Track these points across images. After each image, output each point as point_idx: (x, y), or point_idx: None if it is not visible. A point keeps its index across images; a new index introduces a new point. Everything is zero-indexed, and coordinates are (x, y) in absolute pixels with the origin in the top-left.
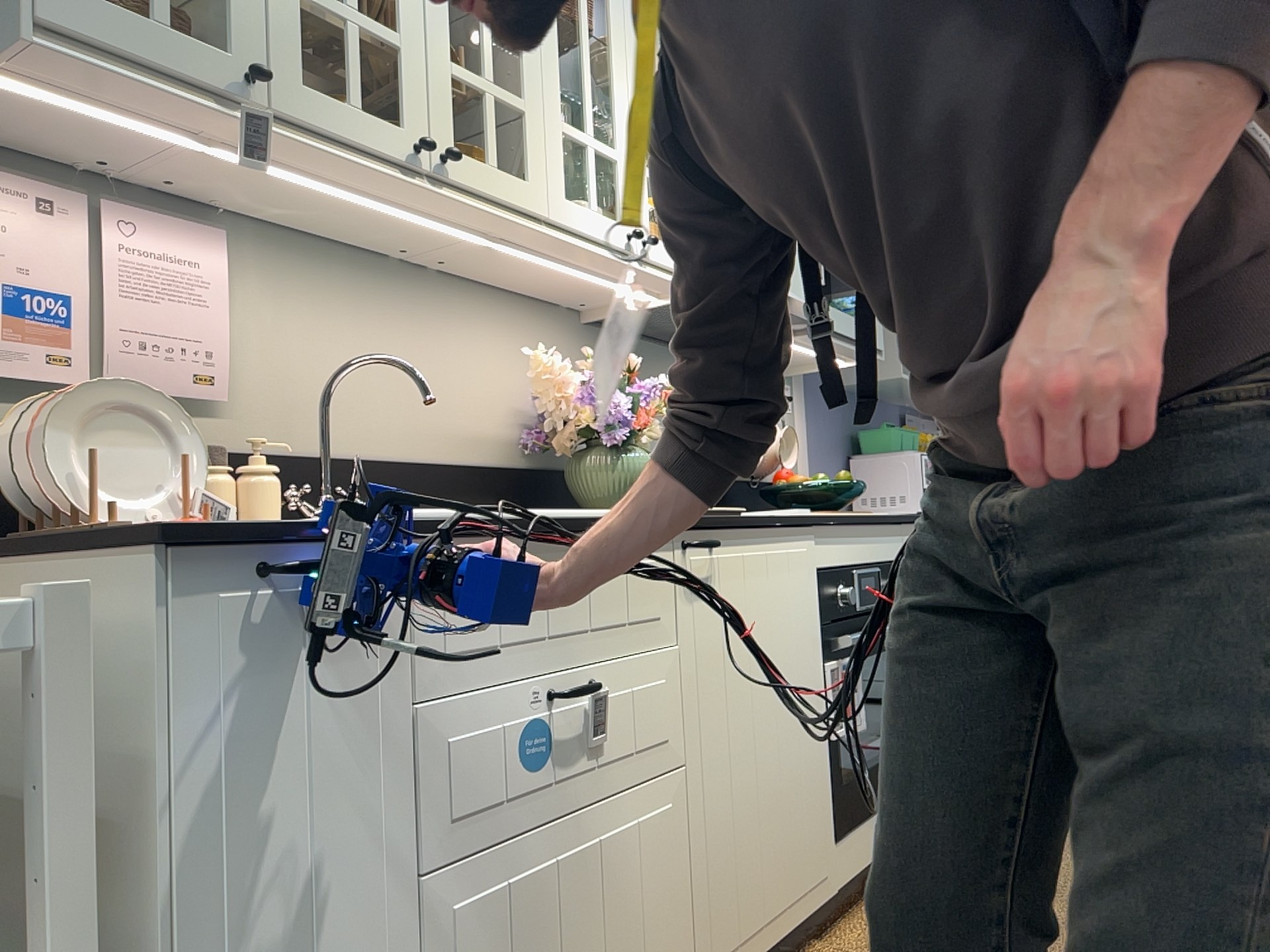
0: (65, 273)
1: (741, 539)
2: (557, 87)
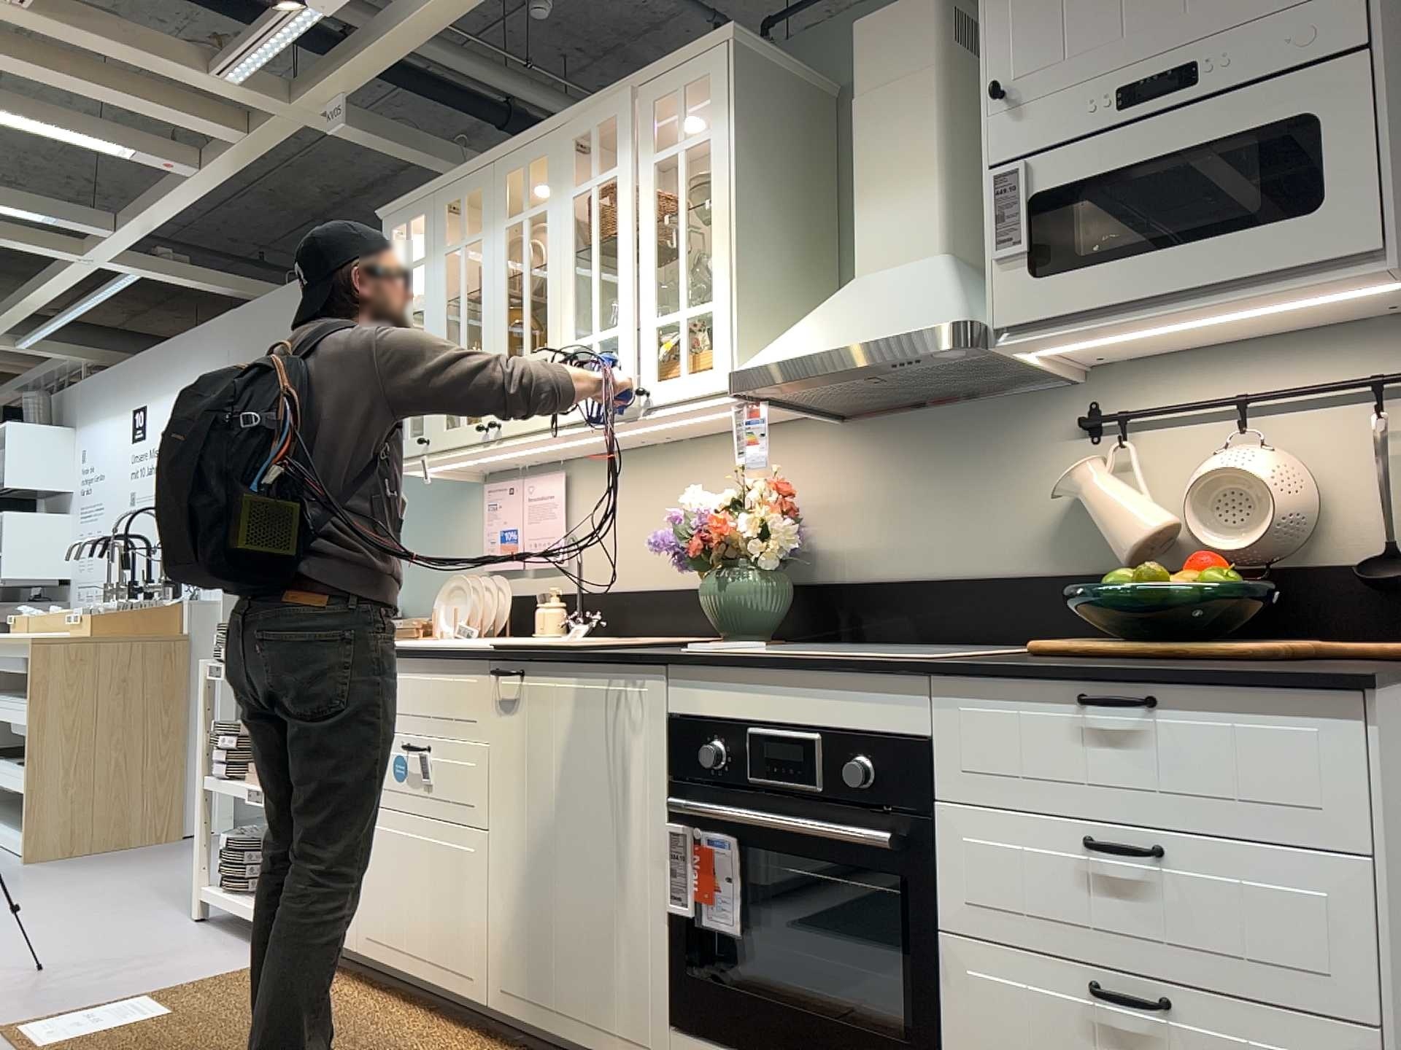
0: (514, 518)
1: (553, 672)
2: (570, 317)
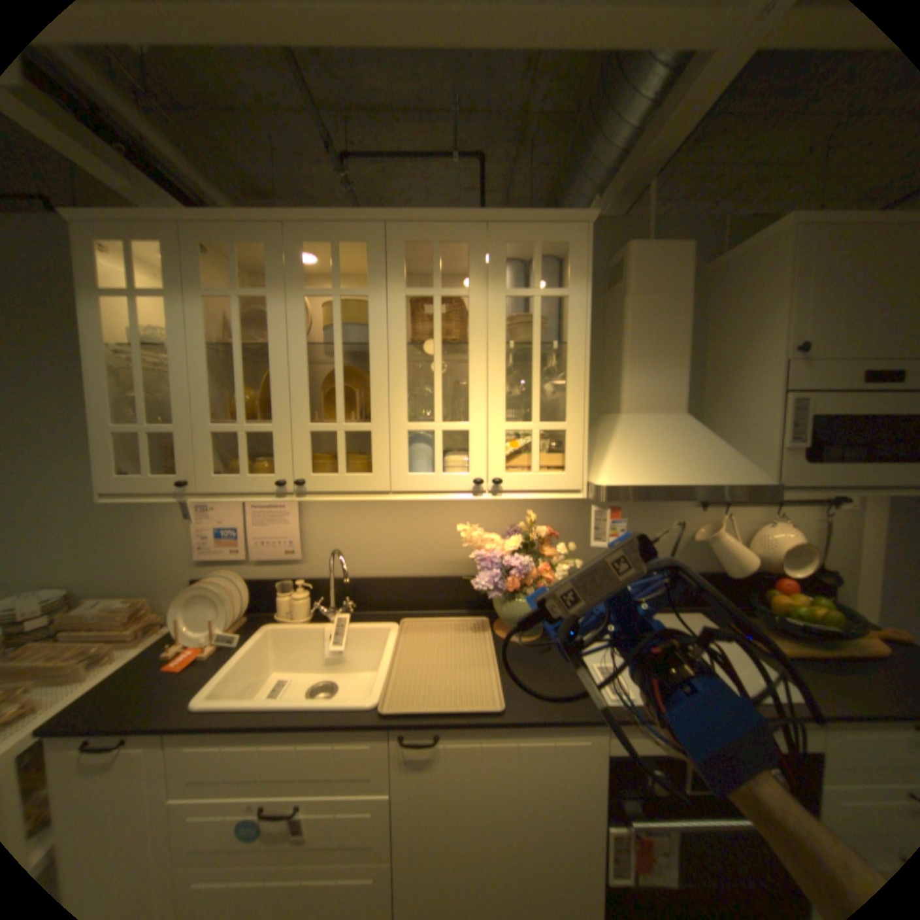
0: (235, 520)
1: (480, 736)
2: (403, 402)
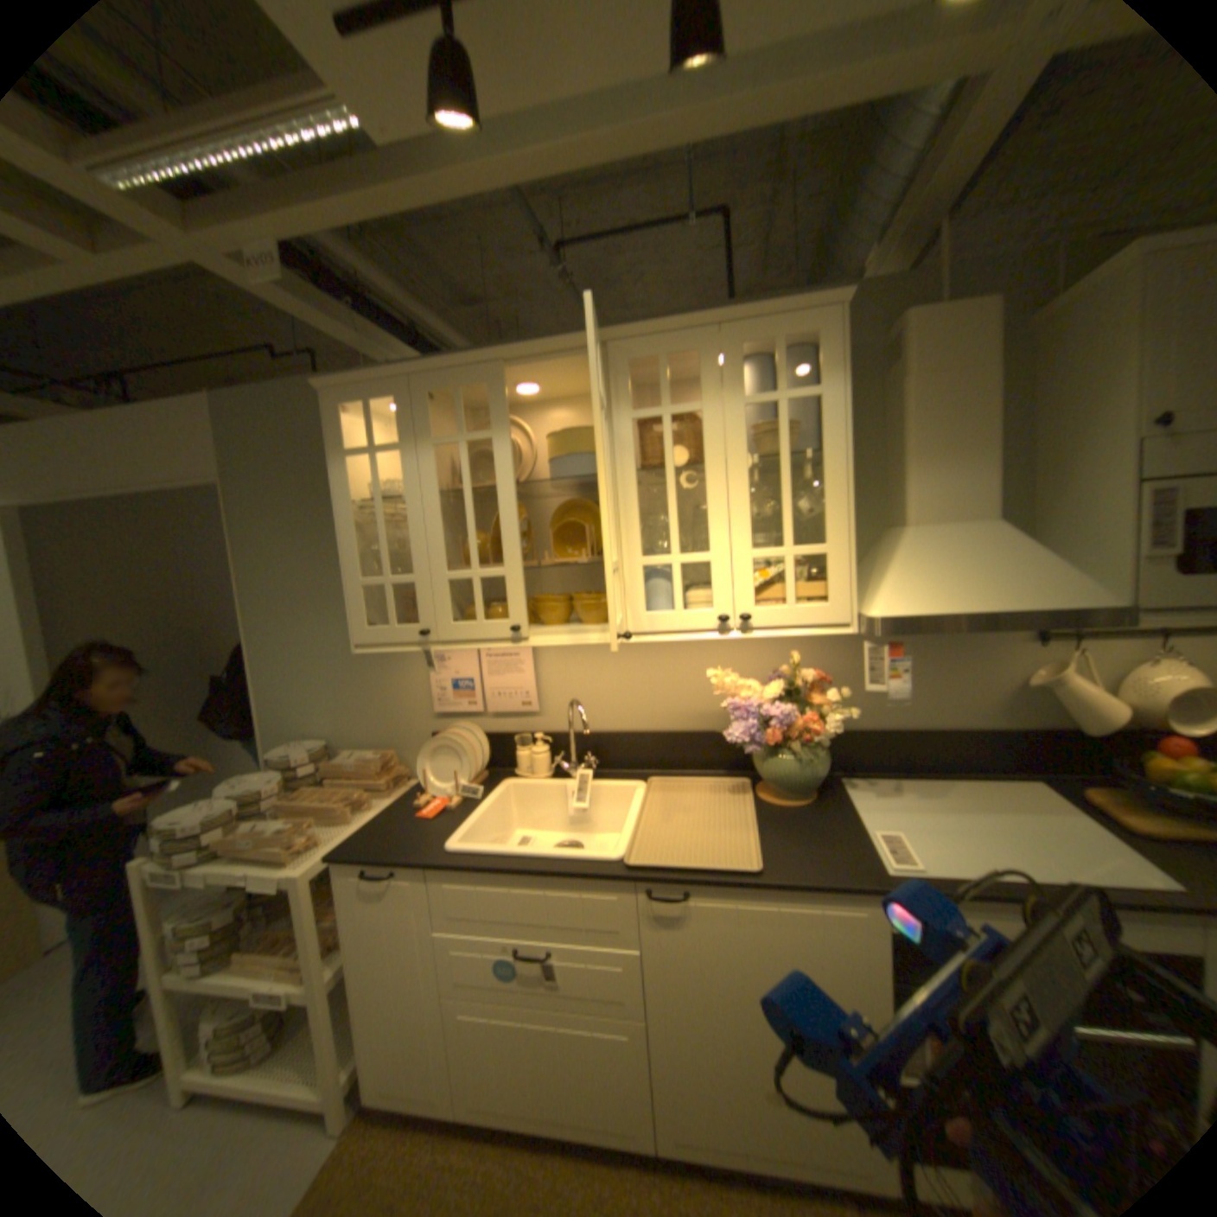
0: (471, 672)
1: (735, 898)
2: (635, 537)
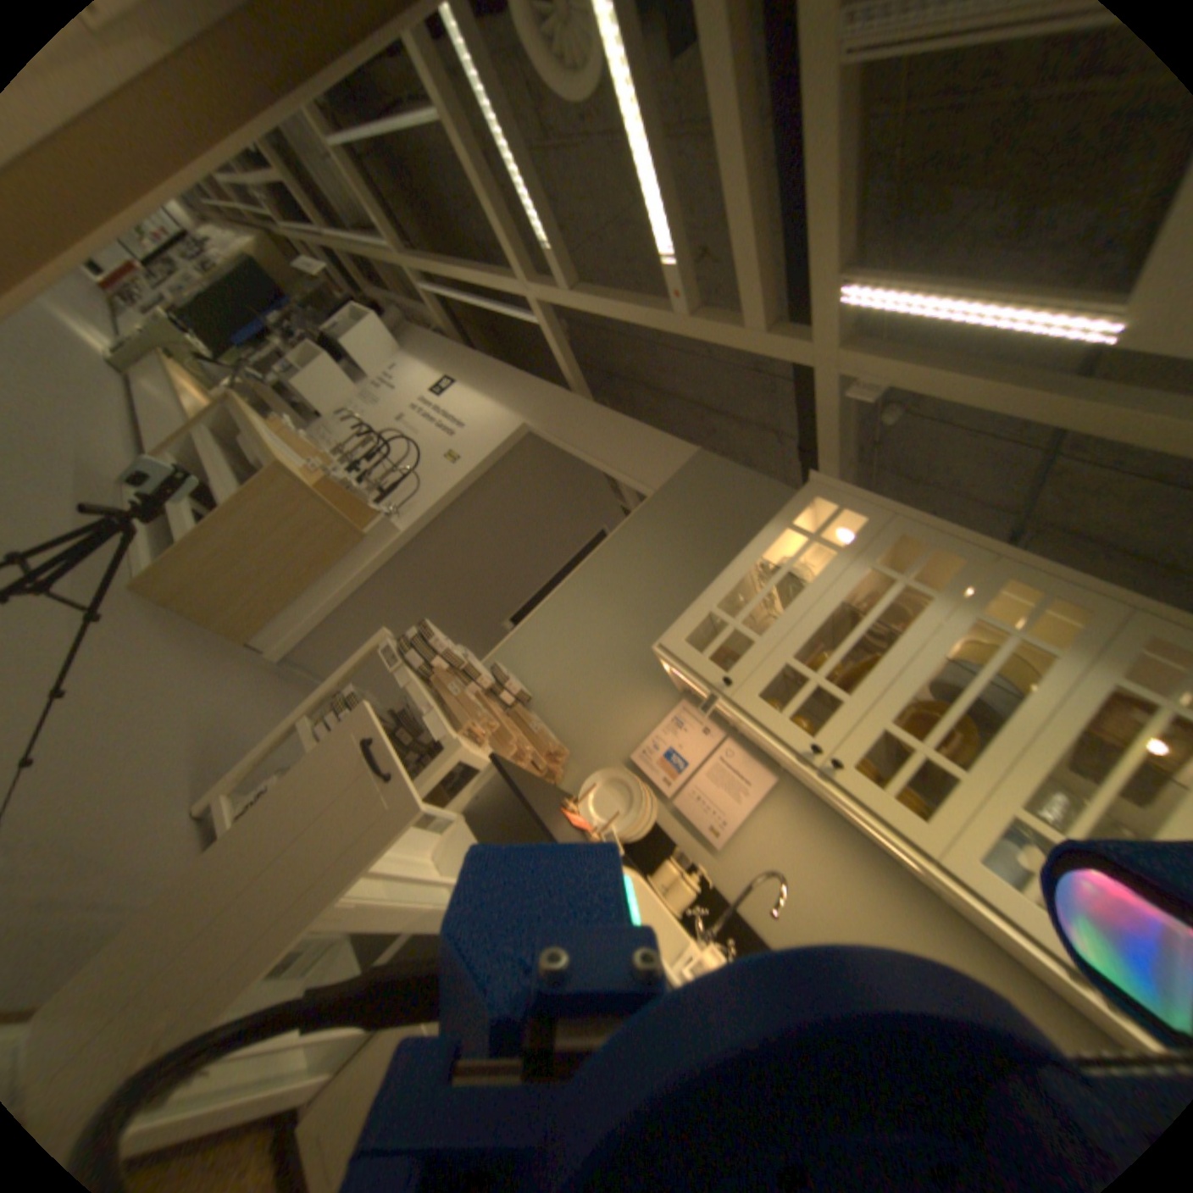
0: (695, 757)
1: None
2: (1032, 783)
